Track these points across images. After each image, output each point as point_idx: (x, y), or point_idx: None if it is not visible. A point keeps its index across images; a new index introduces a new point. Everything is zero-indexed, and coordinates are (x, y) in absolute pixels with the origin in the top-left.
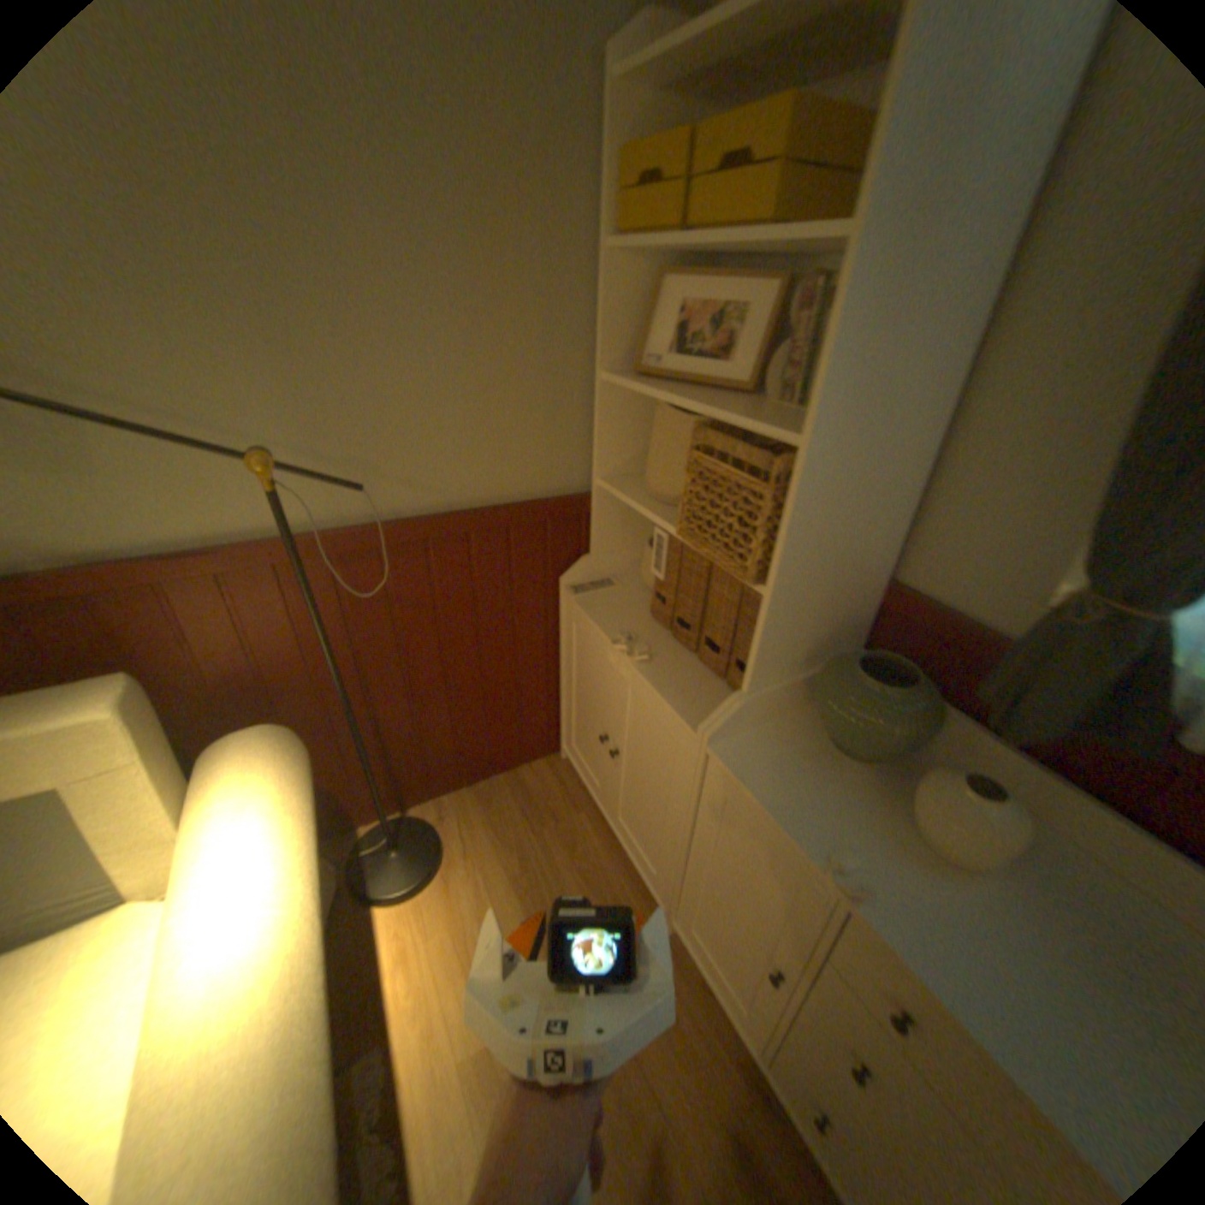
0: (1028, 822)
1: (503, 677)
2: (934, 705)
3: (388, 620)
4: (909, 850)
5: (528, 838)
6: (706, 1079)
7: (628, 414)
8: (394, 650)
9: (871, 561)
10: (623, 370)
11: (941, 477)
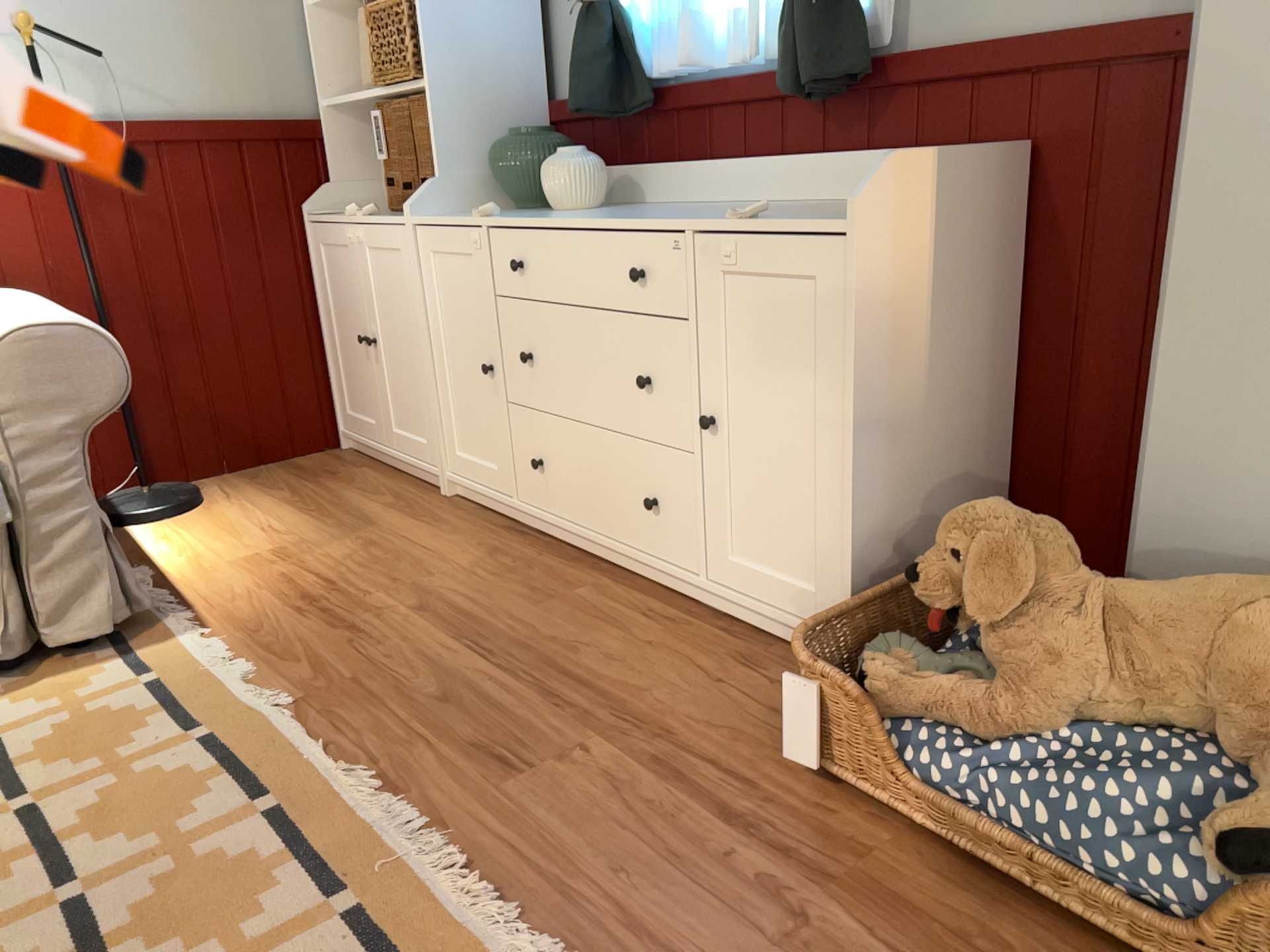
0: (584, 157)
1: (256, 324)
2: (550, 139)
3: (128, 232)
4: (534, 214)
5: (300, 484)
6: (465, 535)
7: (340, 46)
8: (136, 269)
9: (509, 75)
10: (326, 6)
11: (549, 16)
